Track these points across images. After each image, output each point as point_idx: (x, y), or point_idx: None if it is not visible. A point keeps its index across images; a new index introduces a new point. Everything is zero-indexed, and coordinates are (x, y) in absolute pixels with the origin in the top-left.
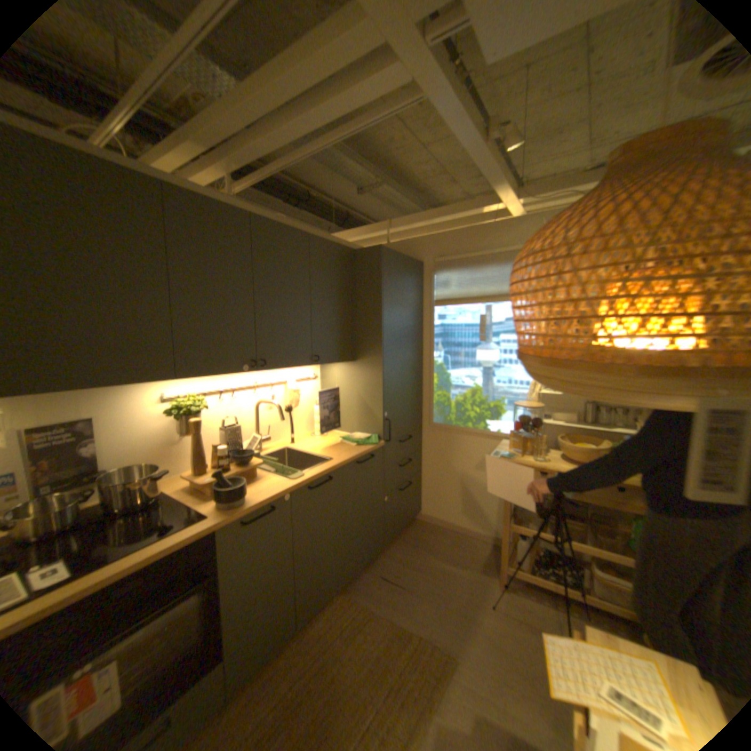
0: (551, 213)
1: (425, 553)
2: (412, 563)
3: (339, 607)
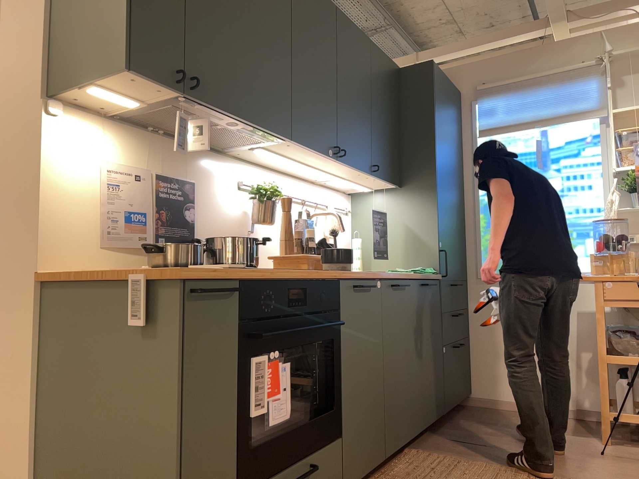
0: (603, 33)
1: (494, 424)
2: (483, 430)
3: (416, 455)
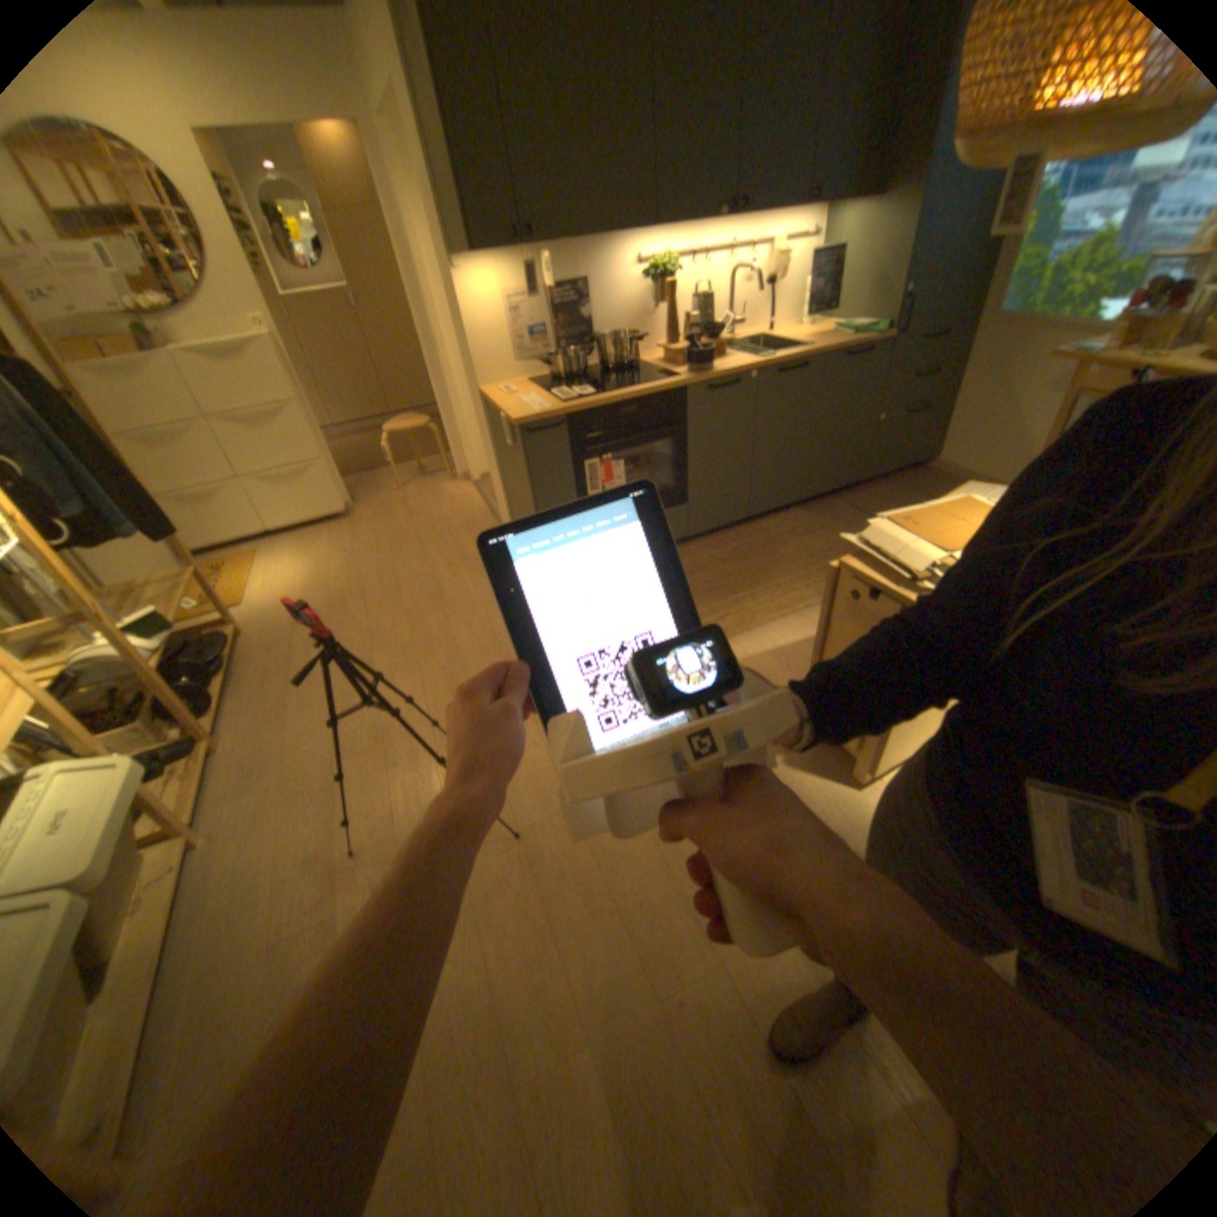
0: None
1: (919, 497)
2: (896, 501)
3: (792, 516)
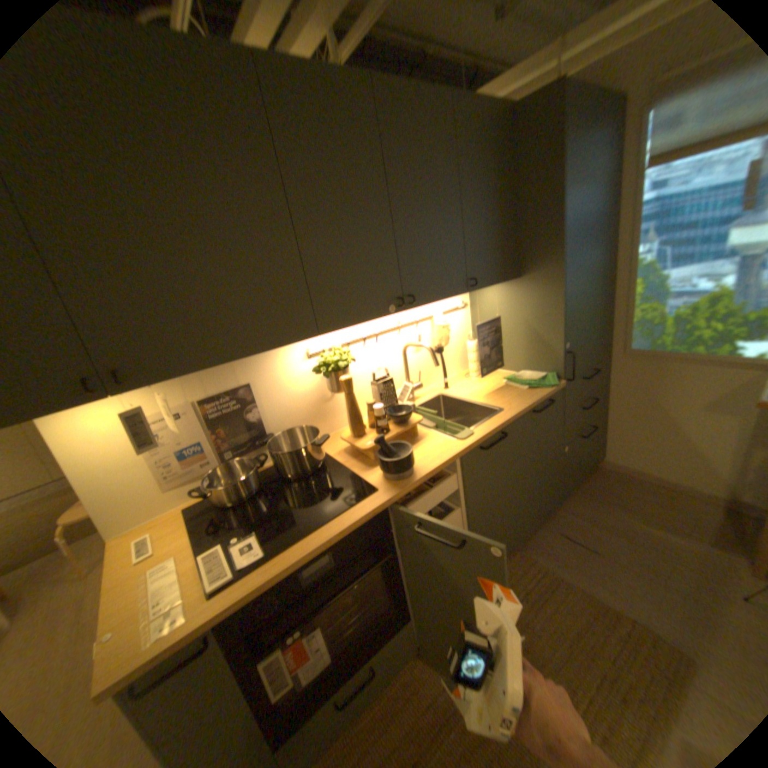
0: None
1: (618, 511)
2: (603, 521)
3: (517, 565)
